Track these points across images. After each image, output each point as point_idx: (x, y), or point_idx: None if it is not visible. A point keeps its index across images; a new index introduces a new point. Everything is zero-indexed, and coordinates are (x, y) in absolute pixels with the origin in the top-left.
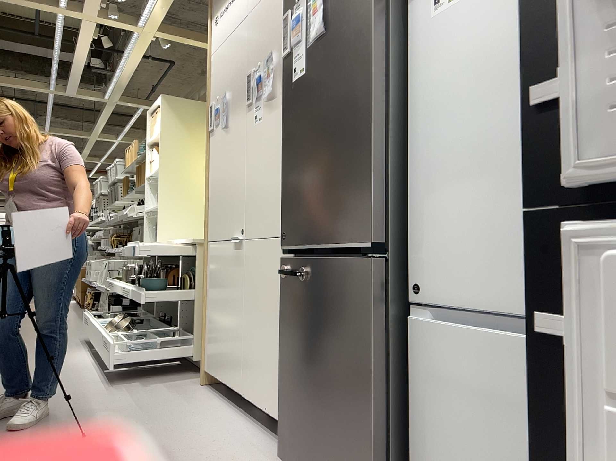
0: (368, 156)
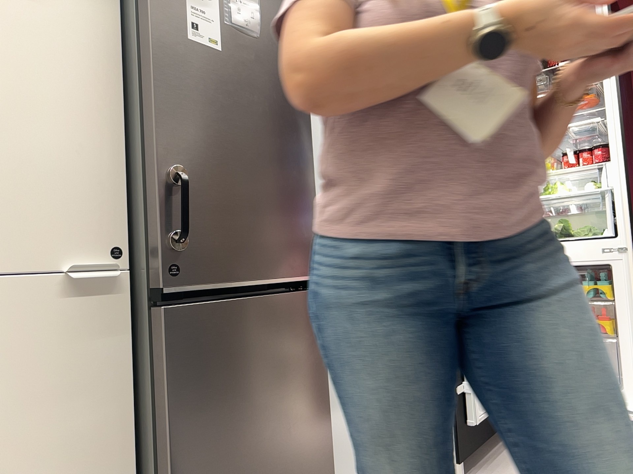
0: (311, 197)
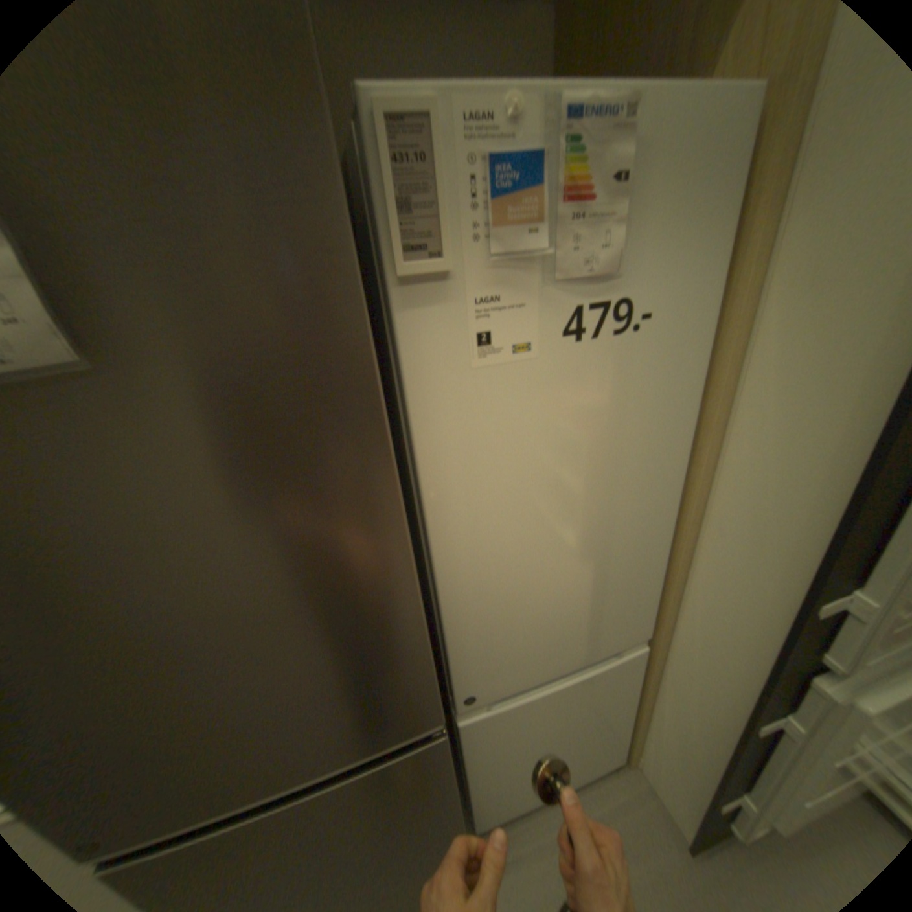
0: (409, 637)
